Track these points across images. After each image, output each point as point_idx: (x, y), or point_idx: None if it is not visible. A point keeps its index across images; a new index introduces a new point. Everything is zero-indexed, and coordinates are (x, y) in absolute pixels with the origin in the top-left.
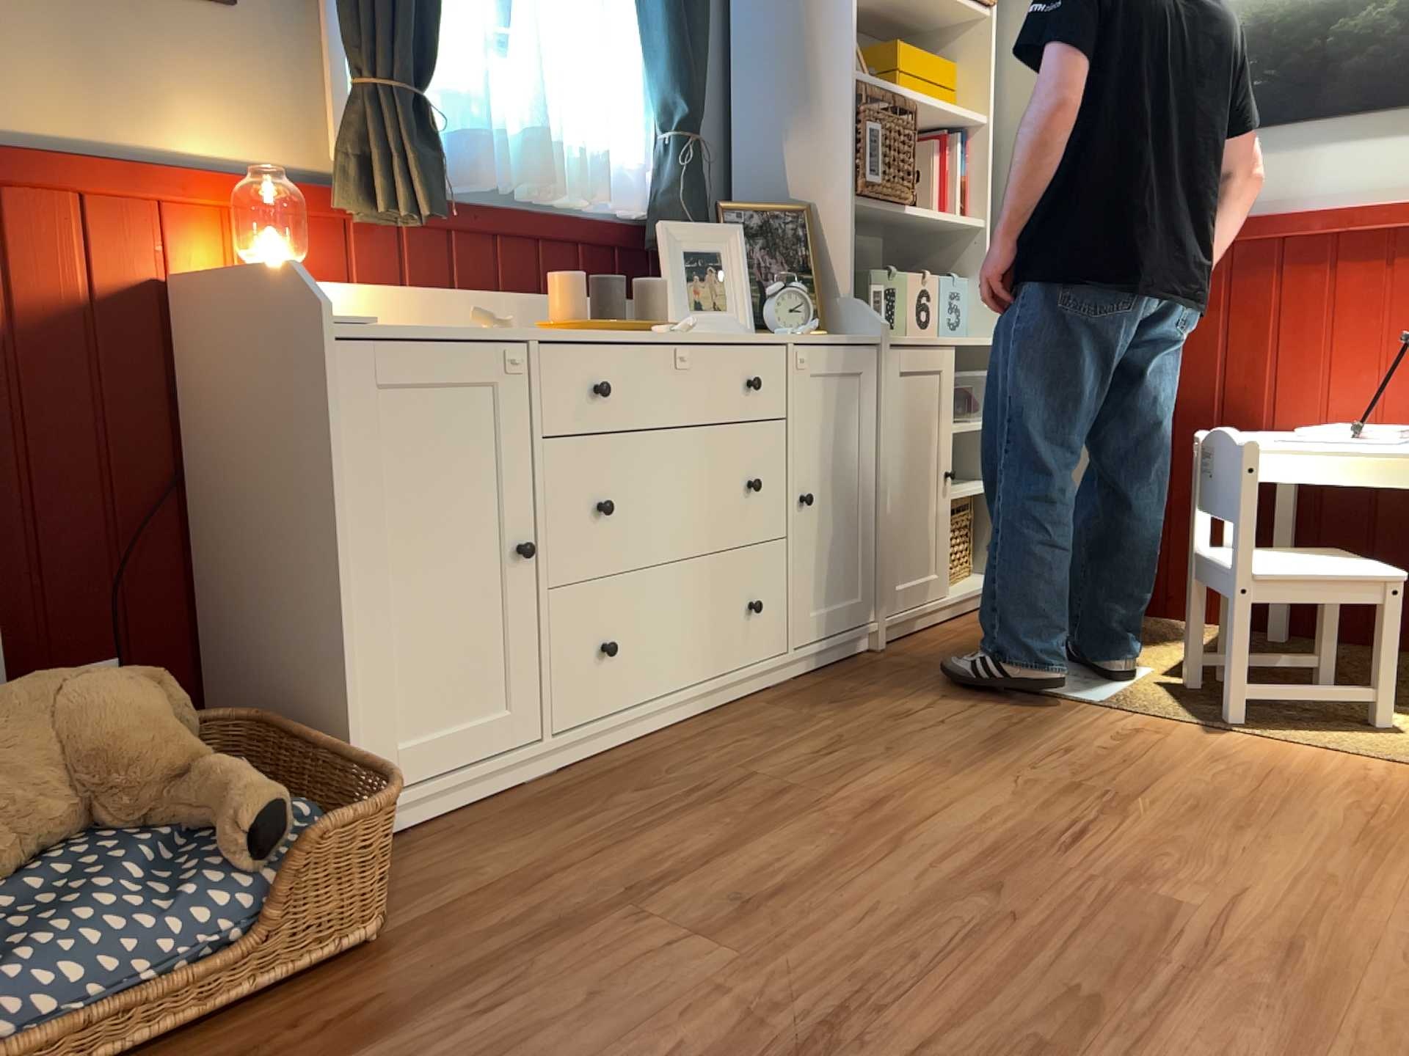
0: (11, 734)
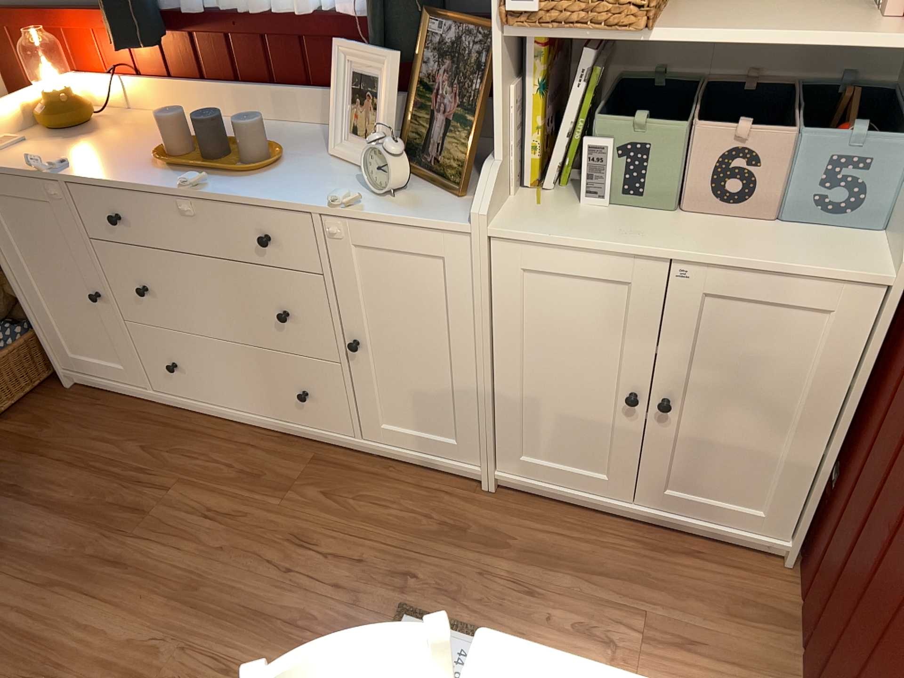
0: None
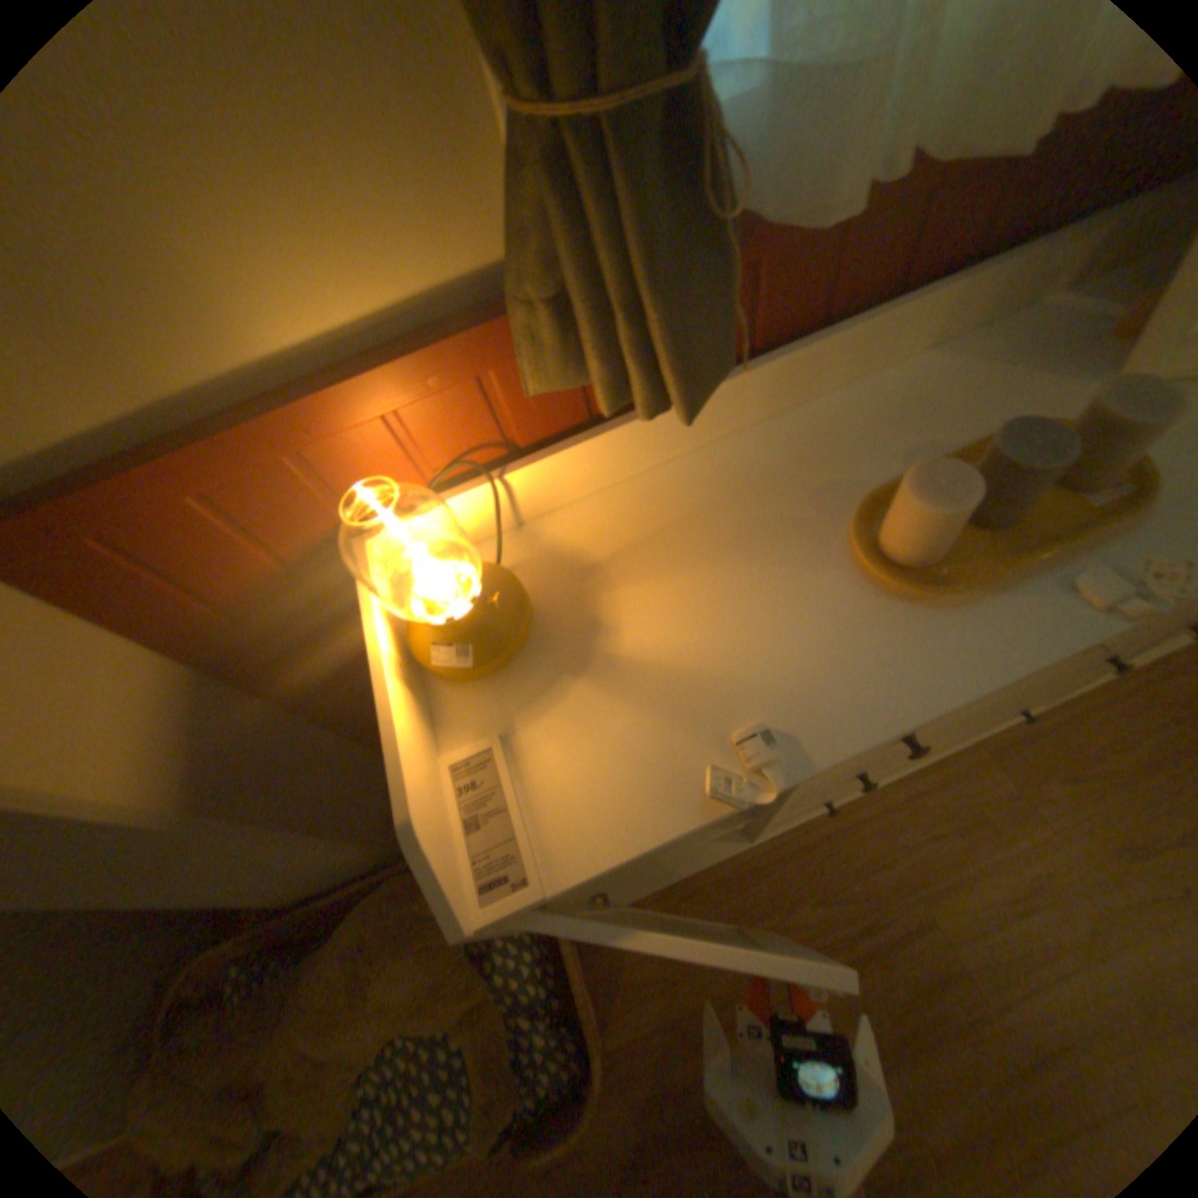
0: (349, 1016)
